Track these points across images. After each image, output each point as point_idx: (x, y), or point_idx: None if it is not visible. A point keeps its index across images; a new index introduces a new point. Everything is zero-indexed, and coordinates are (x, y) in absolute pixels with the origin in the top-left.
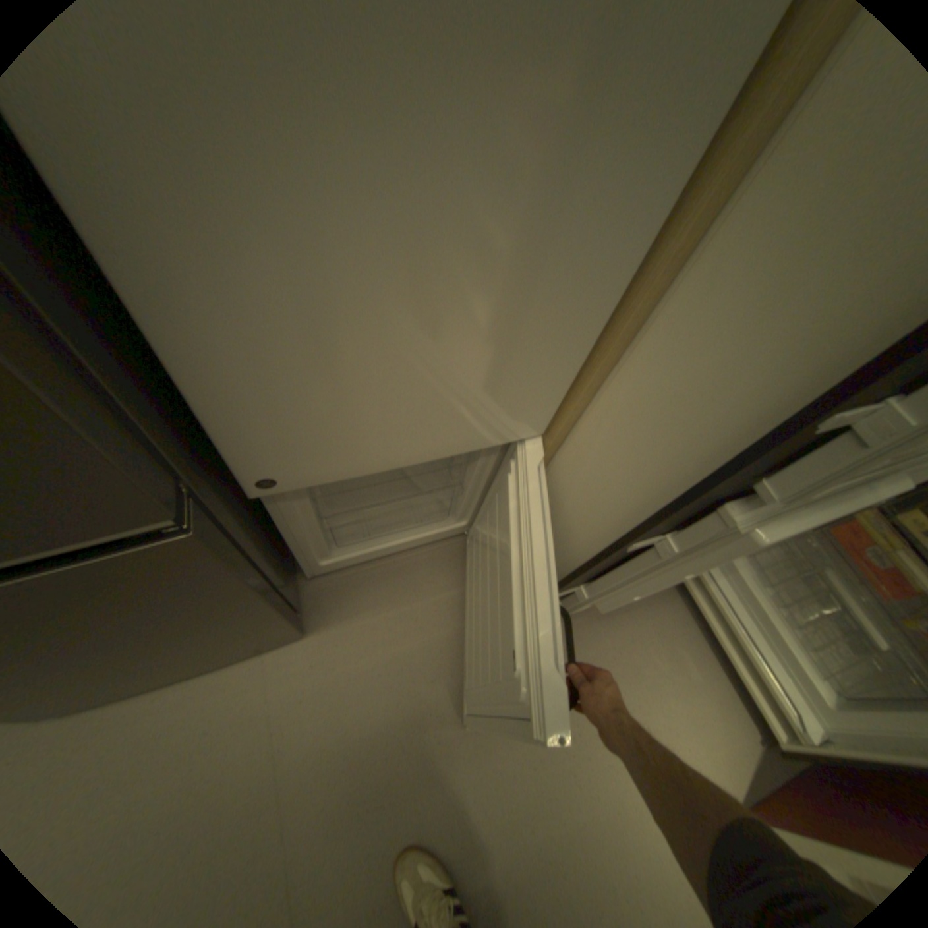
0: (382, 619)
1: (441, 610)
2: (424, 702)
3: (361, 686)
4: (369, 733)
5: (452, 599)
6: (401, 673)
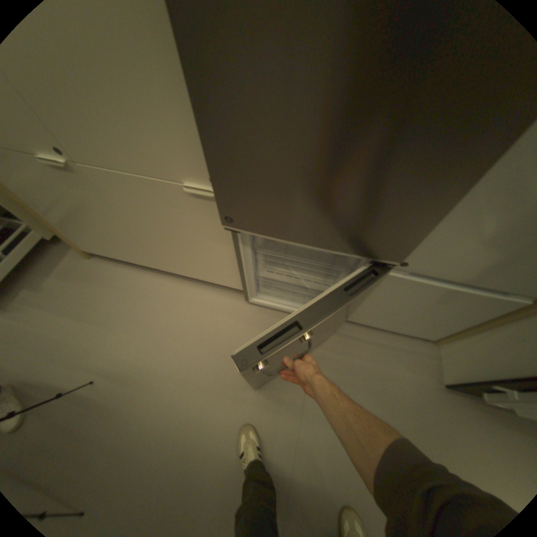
0: (370, 347)
1: (400, 360)
2: (378, 395)
3: (351, 369)
4: (349, 390)
5: (408, 359)
6: (371, 376)
